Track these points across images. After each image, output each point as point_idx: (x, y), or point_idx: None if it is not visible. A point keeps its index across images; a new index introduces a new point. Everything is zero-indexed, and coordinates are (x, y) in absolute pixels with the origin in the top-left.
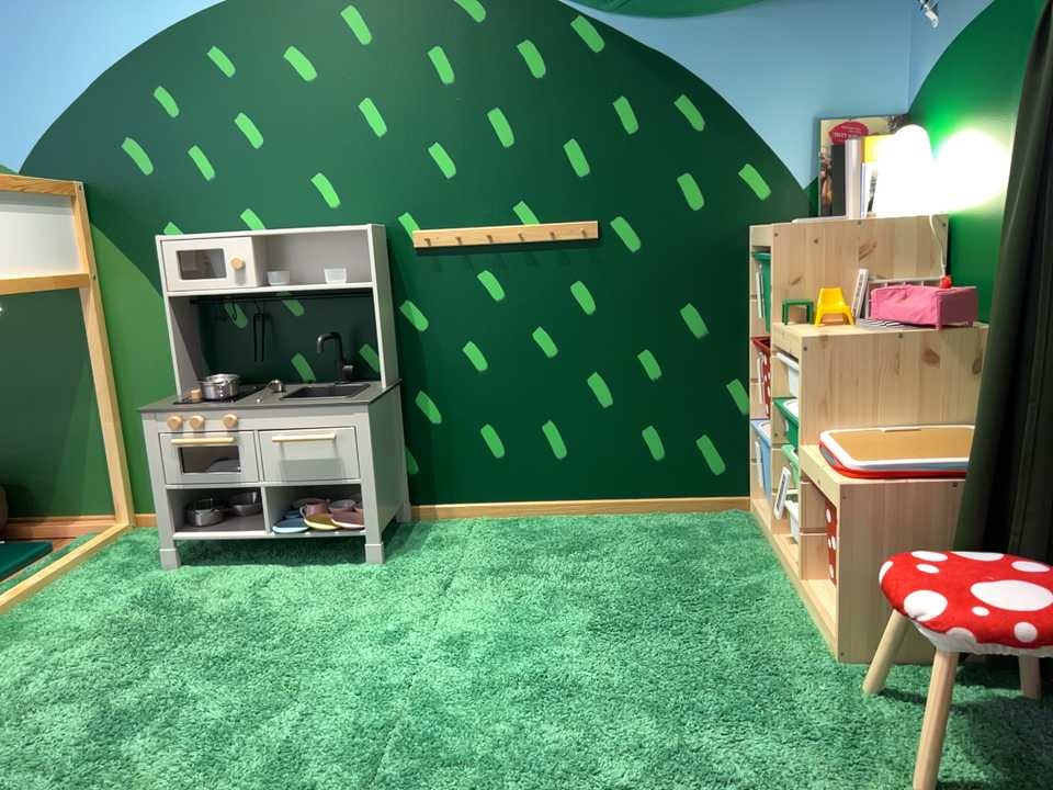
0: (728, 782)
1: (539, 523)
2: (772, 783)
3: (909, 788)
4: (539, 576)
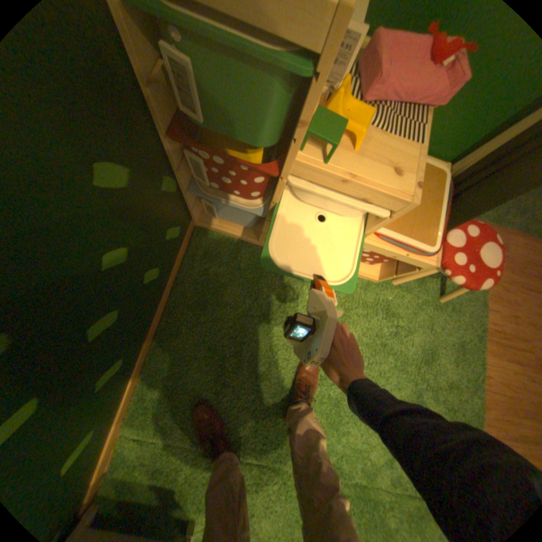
0: (431, 358)
1: (155, 379)
2: (433, 343)
3: (438, 303)
4: (250, 396)
